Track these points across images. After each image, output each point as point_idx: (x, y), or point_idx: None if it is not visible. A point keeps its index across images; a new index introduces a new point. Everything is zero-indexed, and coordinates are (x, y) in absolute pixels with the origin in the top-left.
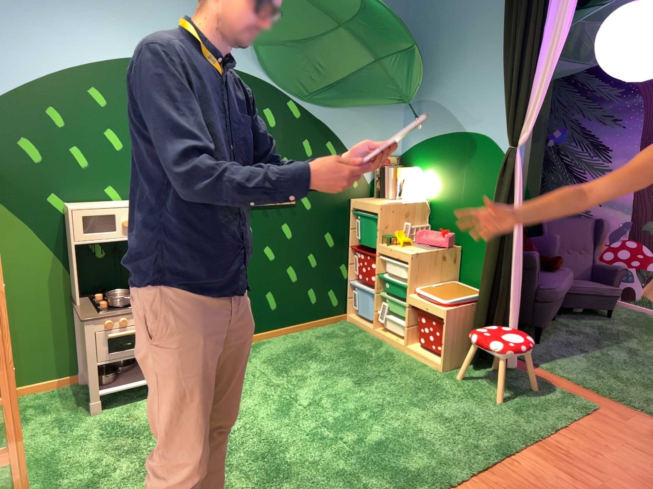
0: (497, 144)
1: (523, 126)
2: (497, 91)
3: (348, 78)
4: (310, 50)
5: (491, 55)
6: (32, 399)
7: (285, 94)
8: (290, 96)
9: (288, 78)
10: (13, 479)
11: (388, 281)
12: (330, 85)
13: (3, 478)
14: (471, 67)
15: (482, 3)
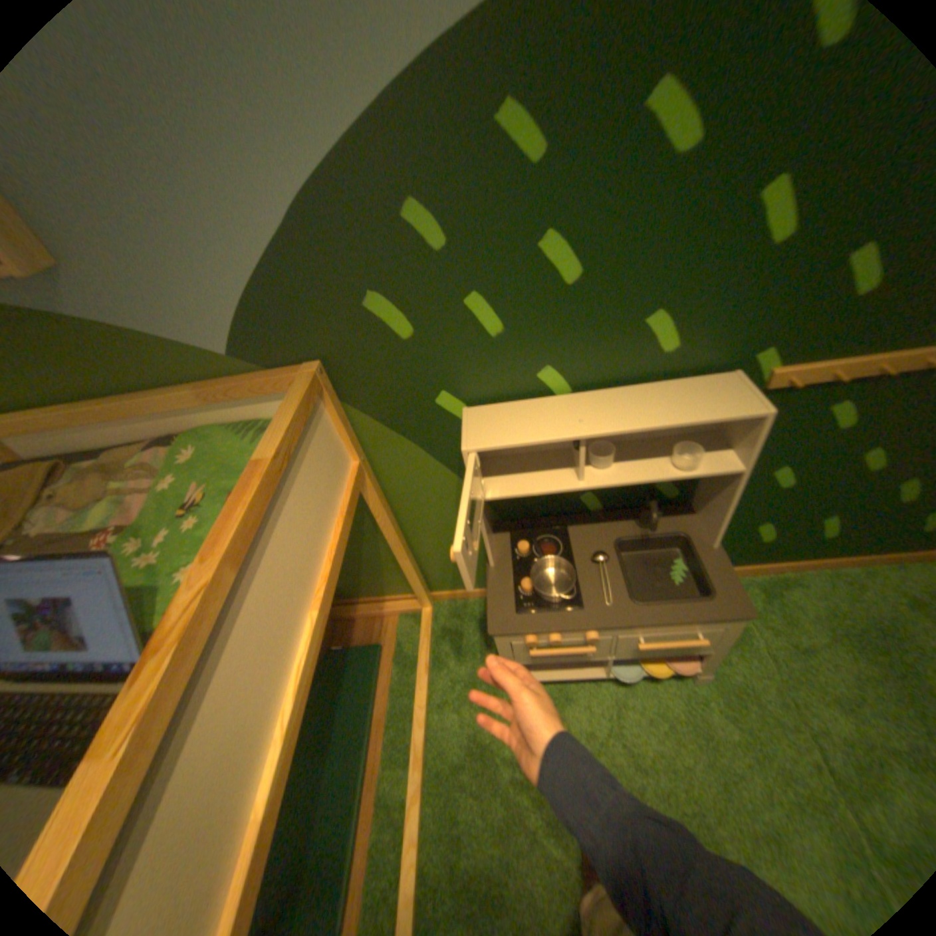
0: None
1: None
2: None
3: None
4: None
5: None
6: (450, 612)
7: None
8: None
9: None
10: (406, 829)
11: None
12: None
13: (401, 799)
14: None
15: None
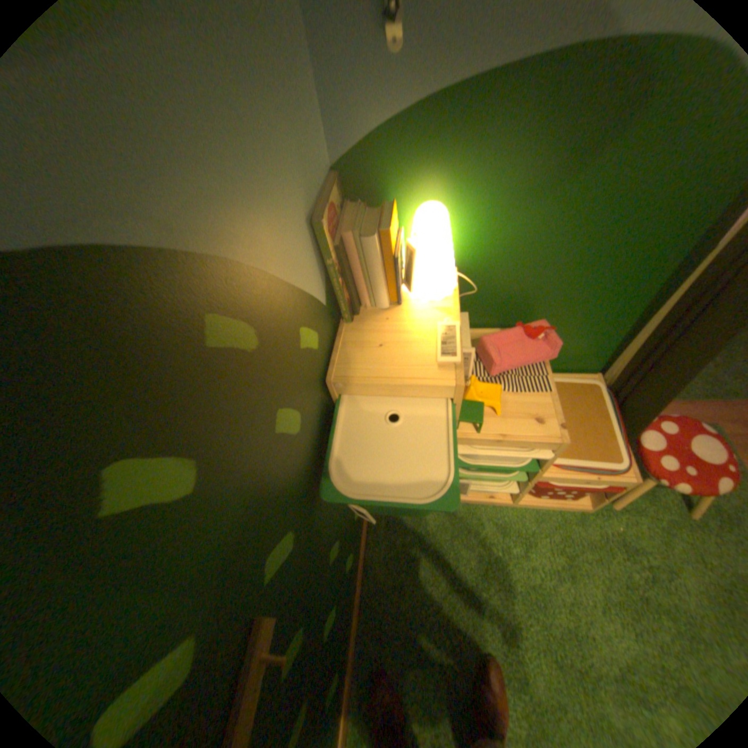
0: None
1: None
2: None
3: None
4: None
5: None
6: None
7: None
8: None
9: None
10: None
11: (487, 471)
12: None
13: None
14: None
15: None
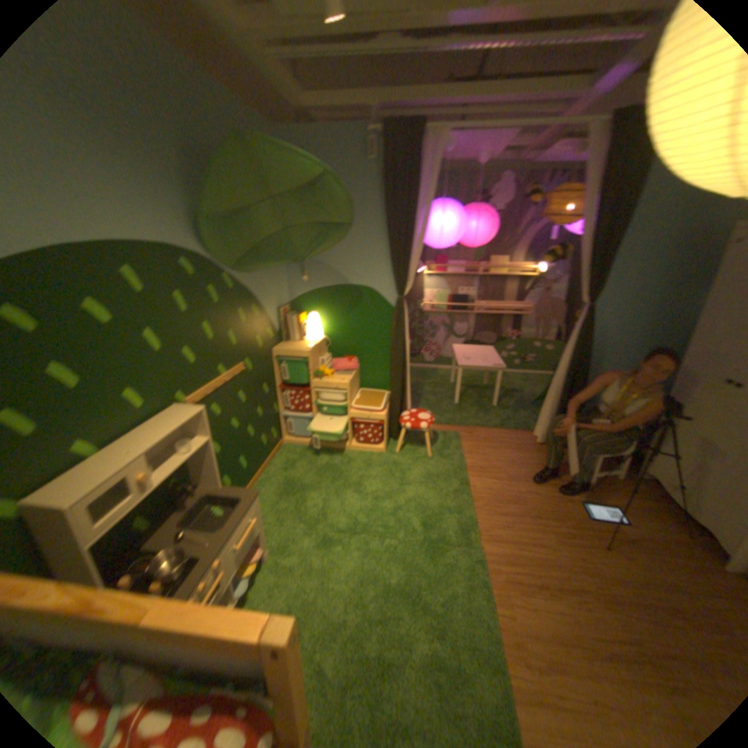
0: (378, 294)
1: (406, 284)
2: (374, 257)
3: (258, 246)
4: (238, 222)
5: (366, 230)
6: None
7: (218, 268)
8: (221, 270)
9: (220, 252)
10: None
11: (327, 407)
12: (246, 253)
13: None
14: (349, 236)
15: (352, 187)
